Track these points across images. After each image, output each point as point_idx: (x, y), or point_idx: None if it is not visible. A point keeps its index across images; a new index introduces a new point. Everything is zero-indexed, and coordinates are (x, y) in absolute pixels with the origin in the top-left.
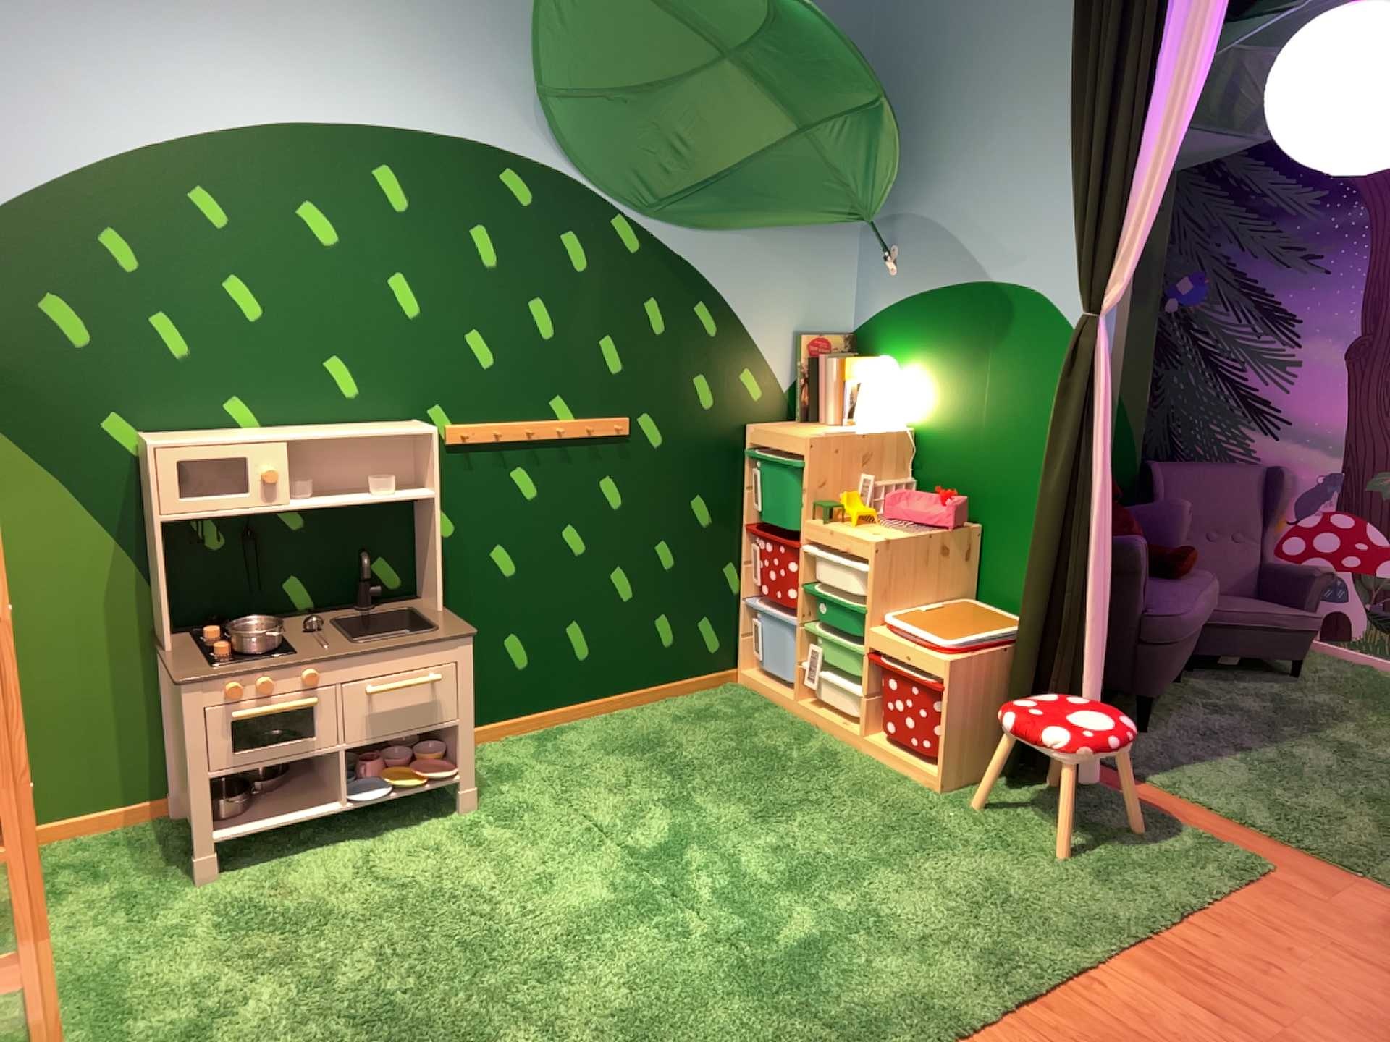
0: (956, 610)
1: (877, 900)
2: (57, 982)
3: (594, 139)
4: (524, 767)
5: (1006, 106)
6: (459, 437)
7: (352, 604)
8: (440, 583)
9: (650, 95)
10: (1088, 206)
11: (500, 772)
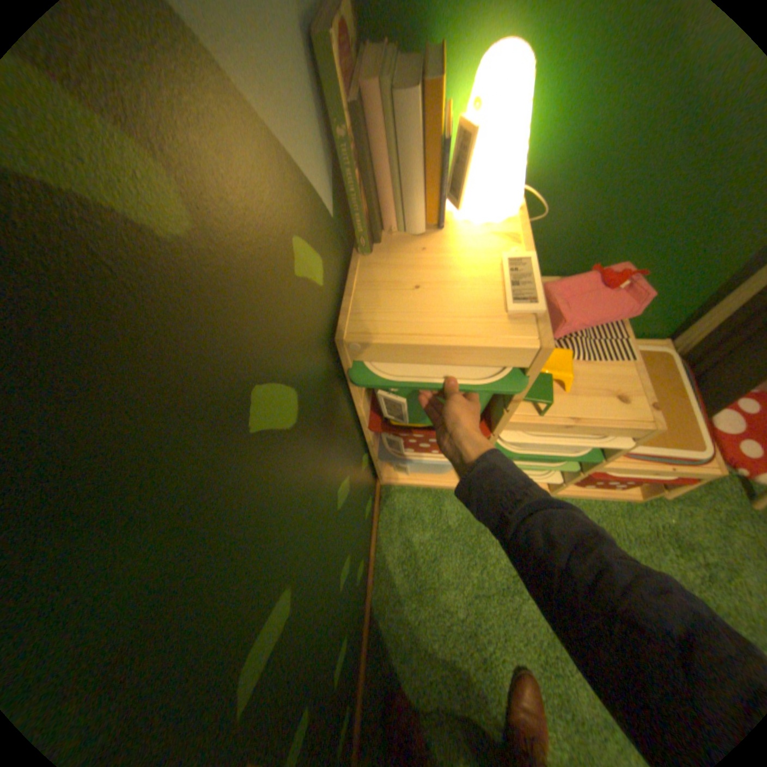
0: None
1: None
2: None
3: None
4: None
5: None
6: None
7: None
8: None
9: None
10: None
11: None
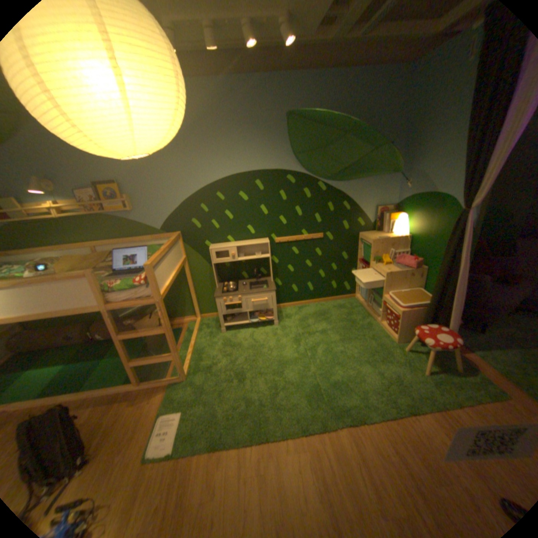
0: (413, 292)
1: (361, 374)
2: (194, 350)
3: (310, 163)
4: (293, 315)
5: (449, 131)
6: (278, 241)
7: (256, 277)
8: (271, 276)
9: (325, 148)
10: (468, 171)
11: (287, 316)
